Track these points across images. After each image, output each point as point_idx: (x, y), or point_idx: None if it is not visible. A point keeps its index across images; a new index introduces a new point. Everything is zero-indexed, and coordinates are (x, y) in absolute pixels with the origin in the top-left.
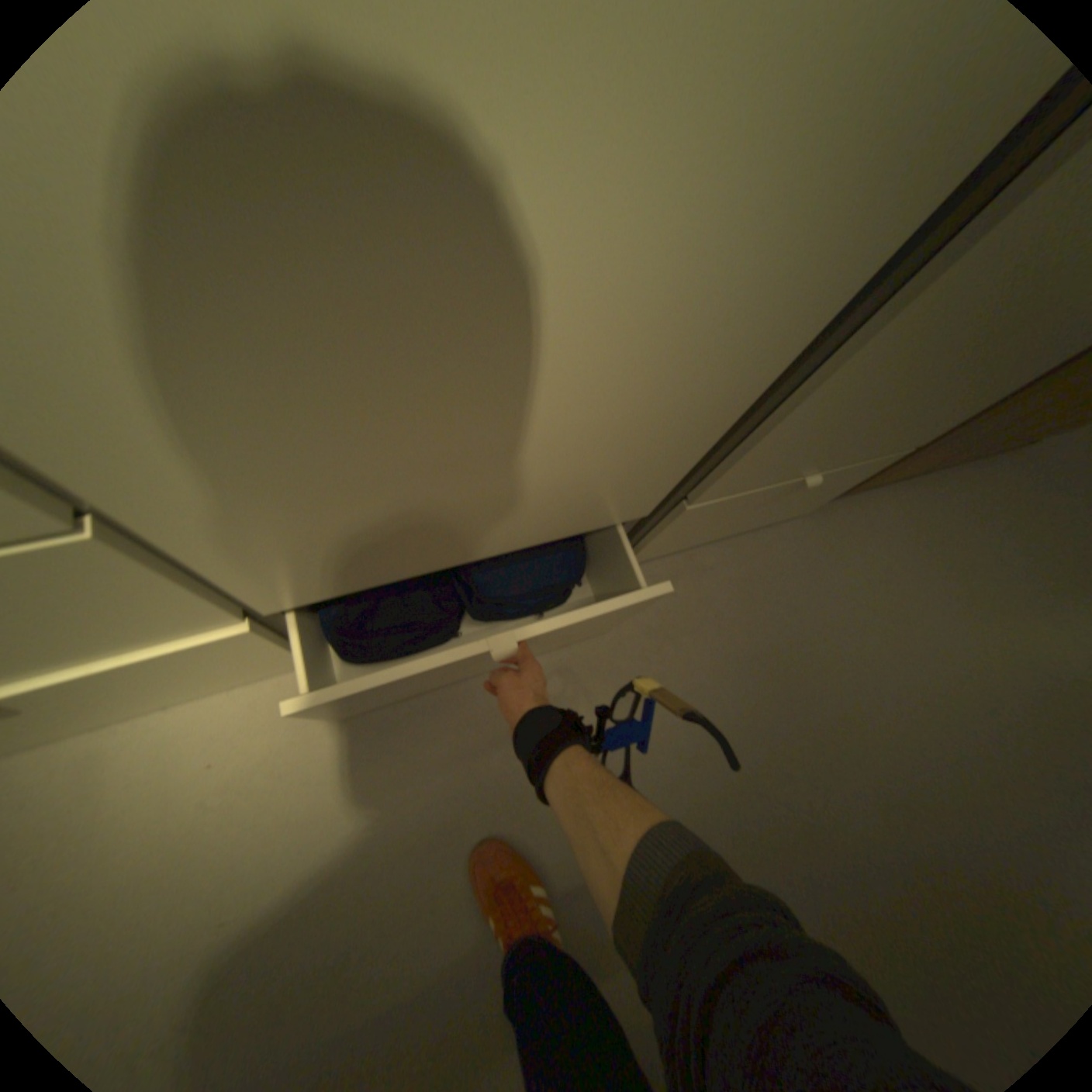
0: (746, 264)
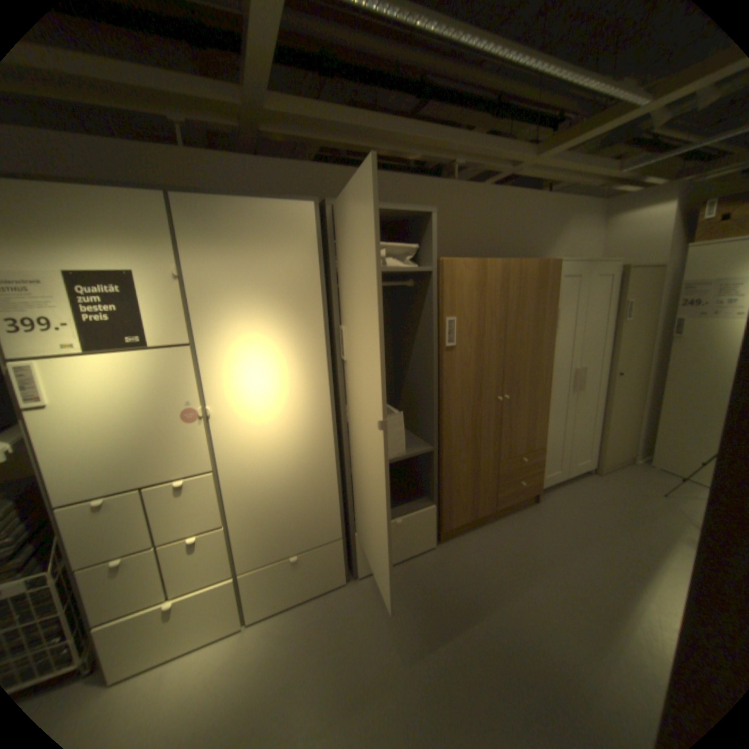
0: (311, 472)
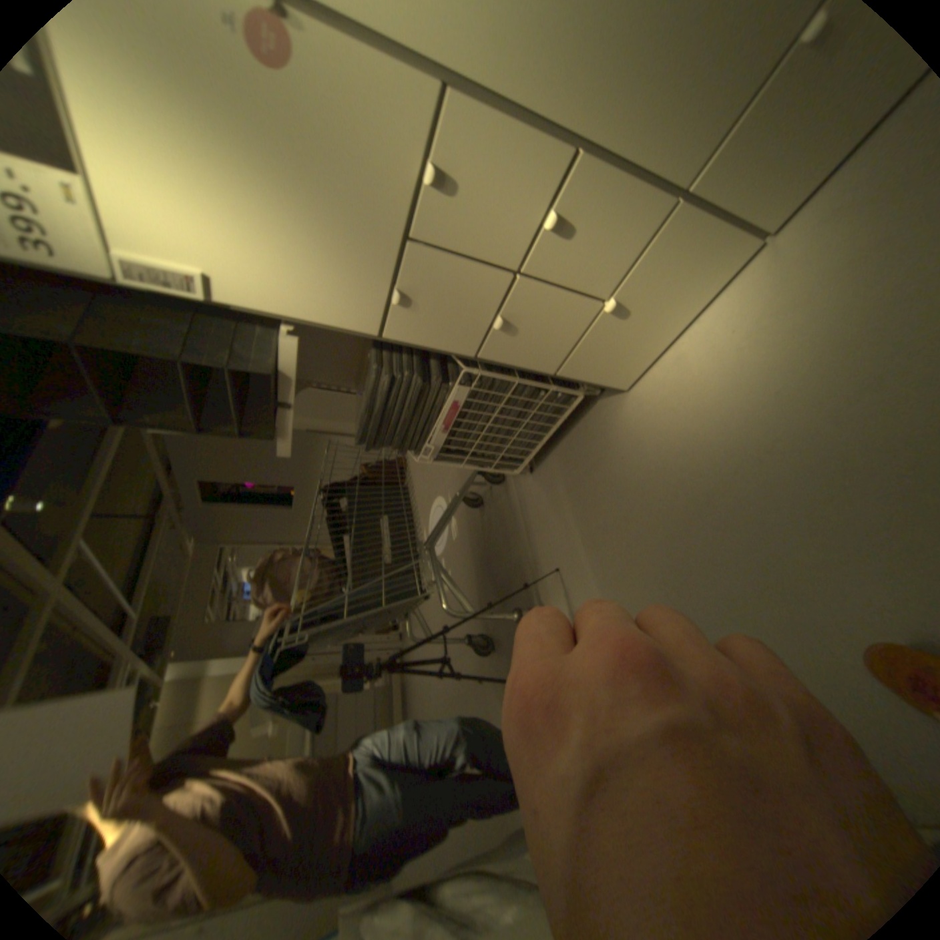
0: None
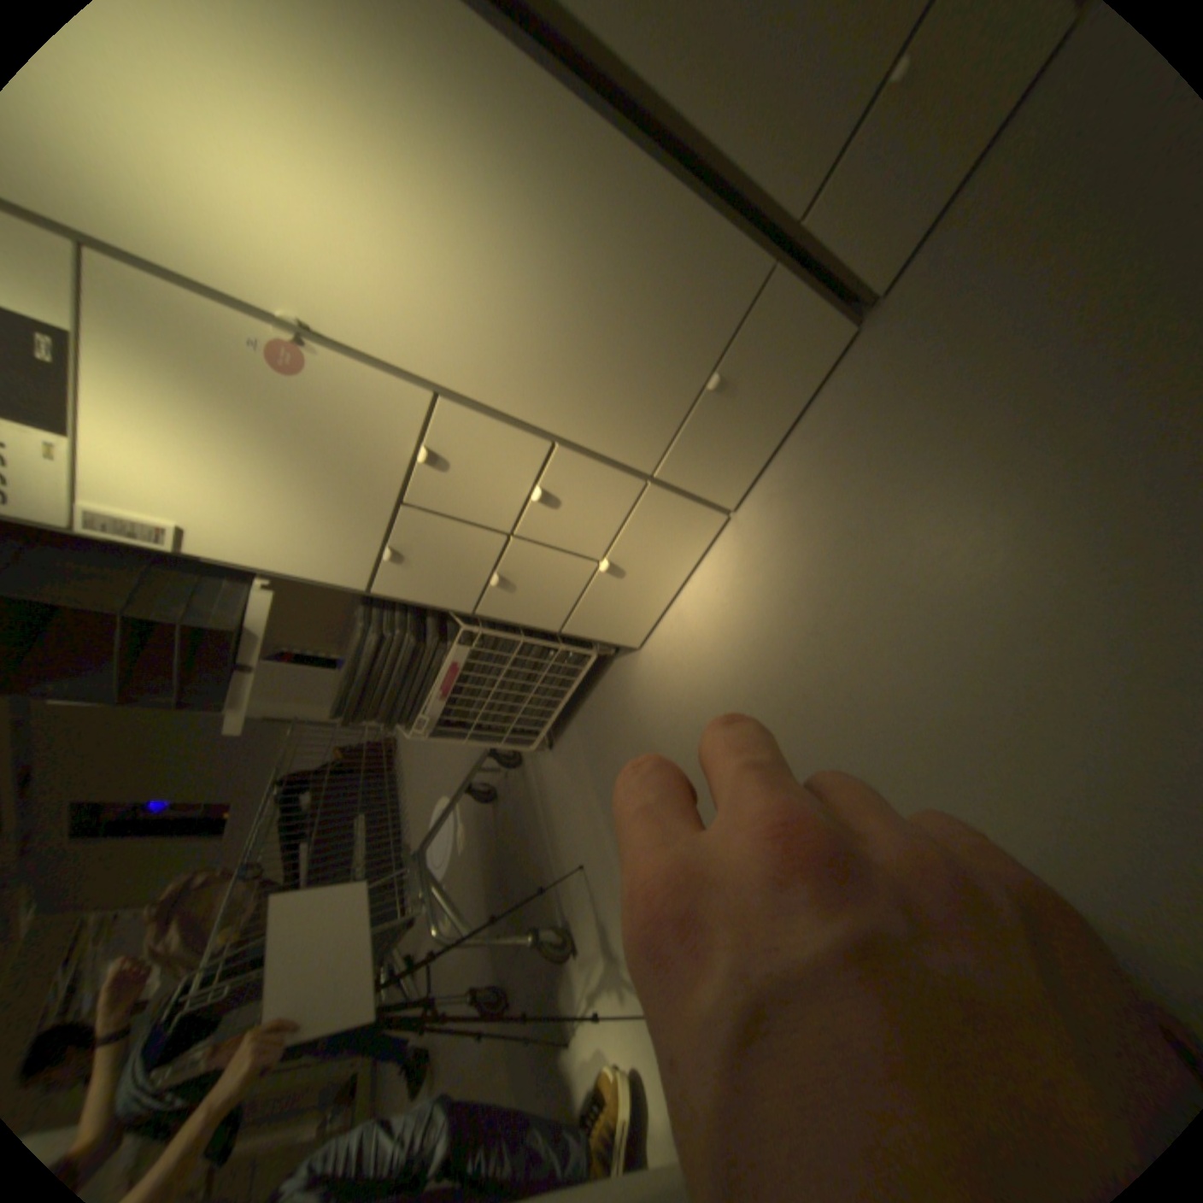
0: (582, 202)
